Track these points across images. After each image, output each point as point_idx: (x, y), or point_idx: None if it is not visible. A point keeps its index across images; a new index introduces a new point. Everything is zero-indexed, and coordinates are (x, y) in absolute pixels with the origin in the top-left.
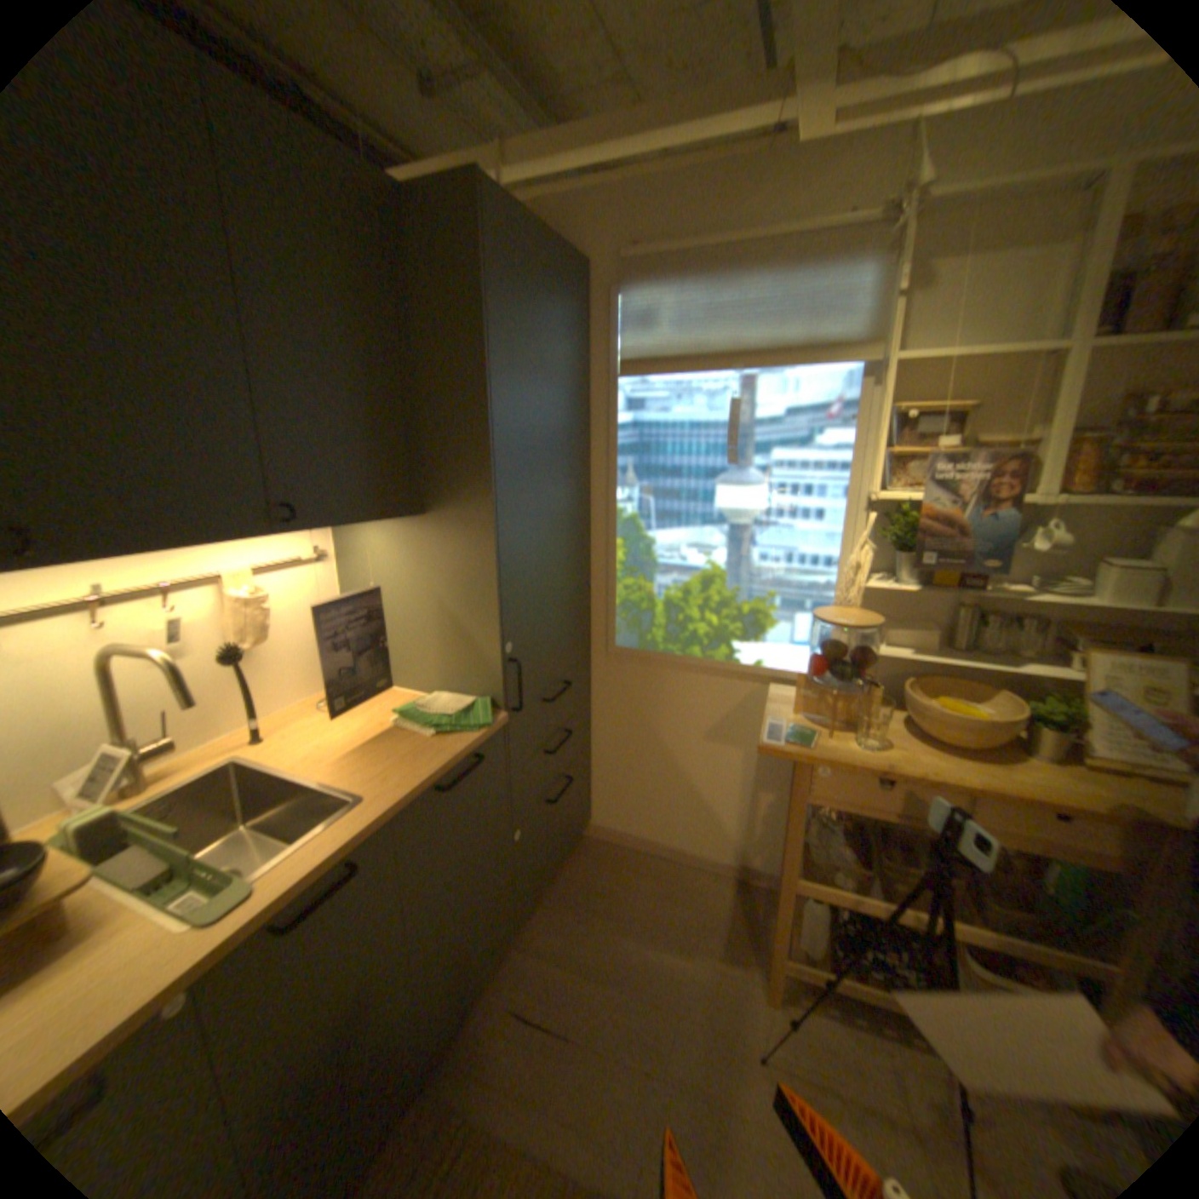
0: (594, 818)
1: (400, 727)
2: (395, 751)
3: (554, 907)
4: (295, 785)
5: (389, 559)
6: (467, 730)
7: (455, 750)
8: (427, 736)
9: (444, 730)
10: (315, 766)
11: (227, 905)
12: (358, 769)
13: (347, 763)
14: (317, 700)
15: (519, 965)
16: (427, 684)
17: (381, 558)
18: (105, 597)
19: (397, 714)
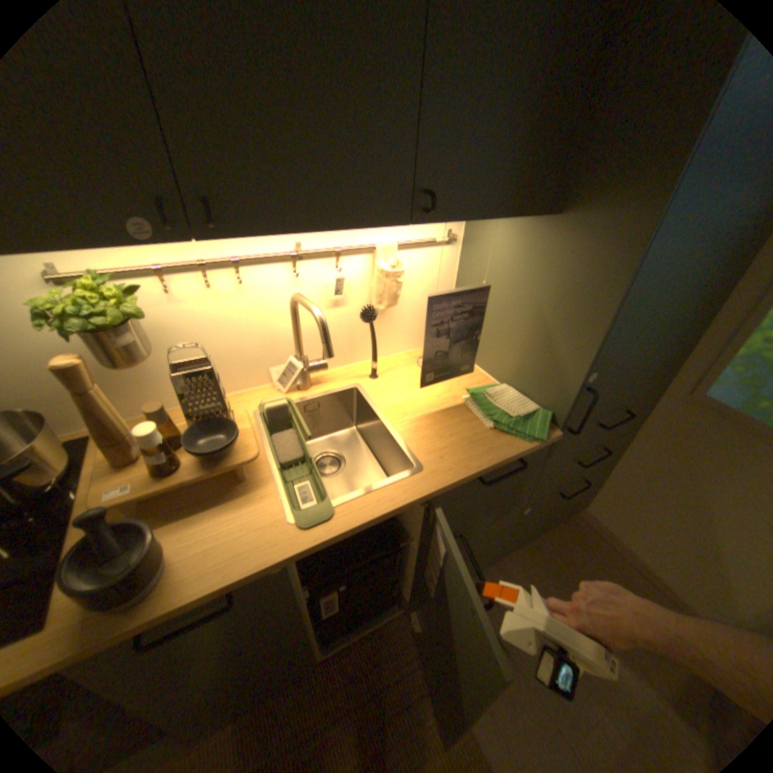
0: (593, 508)
1: (468, 406)
2: (458, 430)
3: (534, 554)
4: (386, 424)
5: (507, 253)
6: (522, 436)
7: (506, 452)
8: (487, 426)
9: (502, 426)
10: (401, 416)
11: (316, 519)
12: (428, 435)
13: (422, 424)
14: (419, 353)
15: (494, 578)
16: (500, 373)
17: (500, 250)
18: (303, 252)
19: (469, 393)
